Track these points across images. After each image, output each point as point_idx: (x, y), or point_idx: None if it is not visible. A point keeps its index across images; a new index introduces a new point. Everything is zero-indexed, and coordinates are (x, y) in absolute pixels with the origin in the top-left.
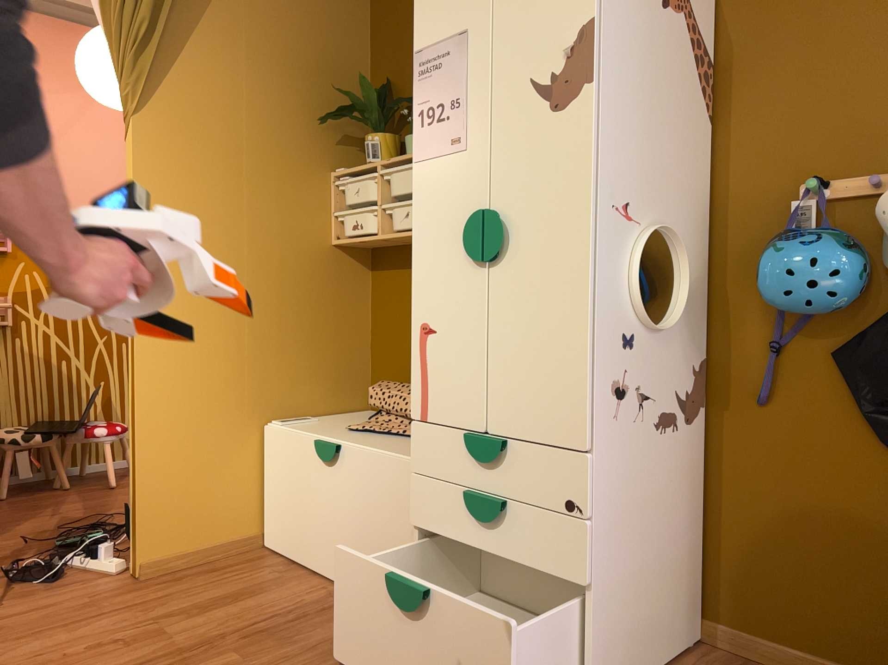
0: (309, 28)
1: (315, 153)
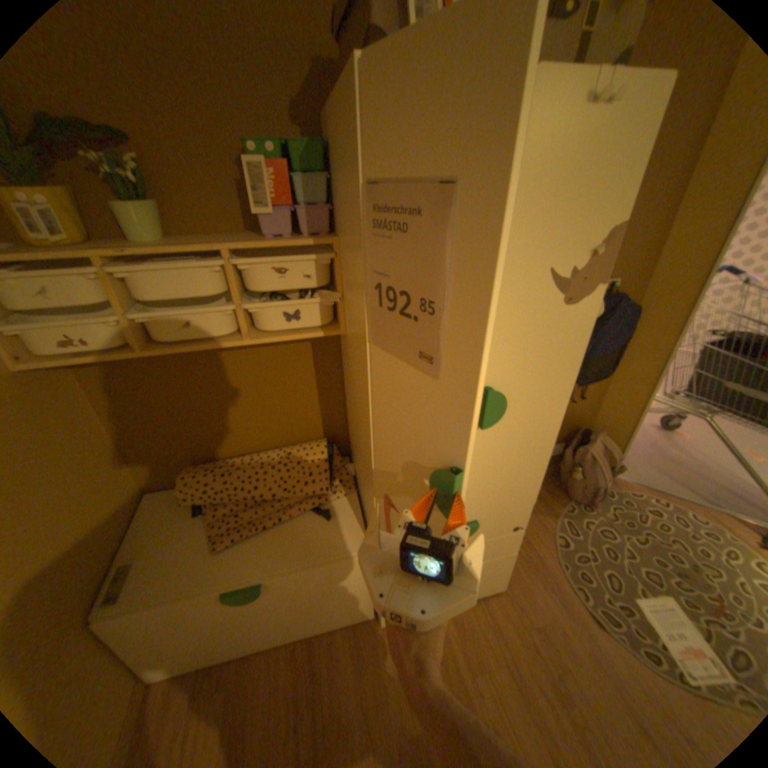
0: None
1: None
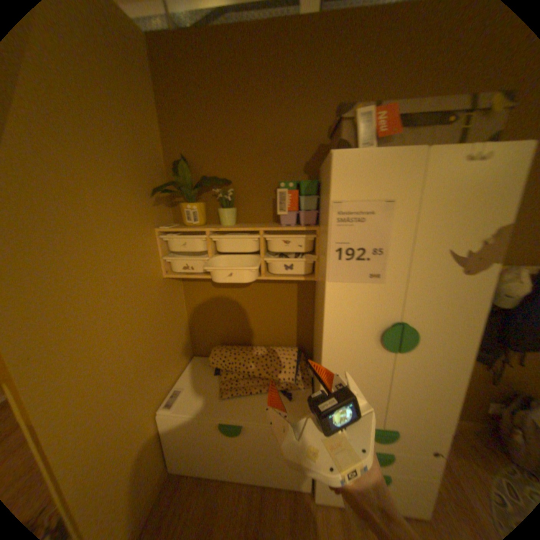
0: (118, 106)
1: (144, 217)
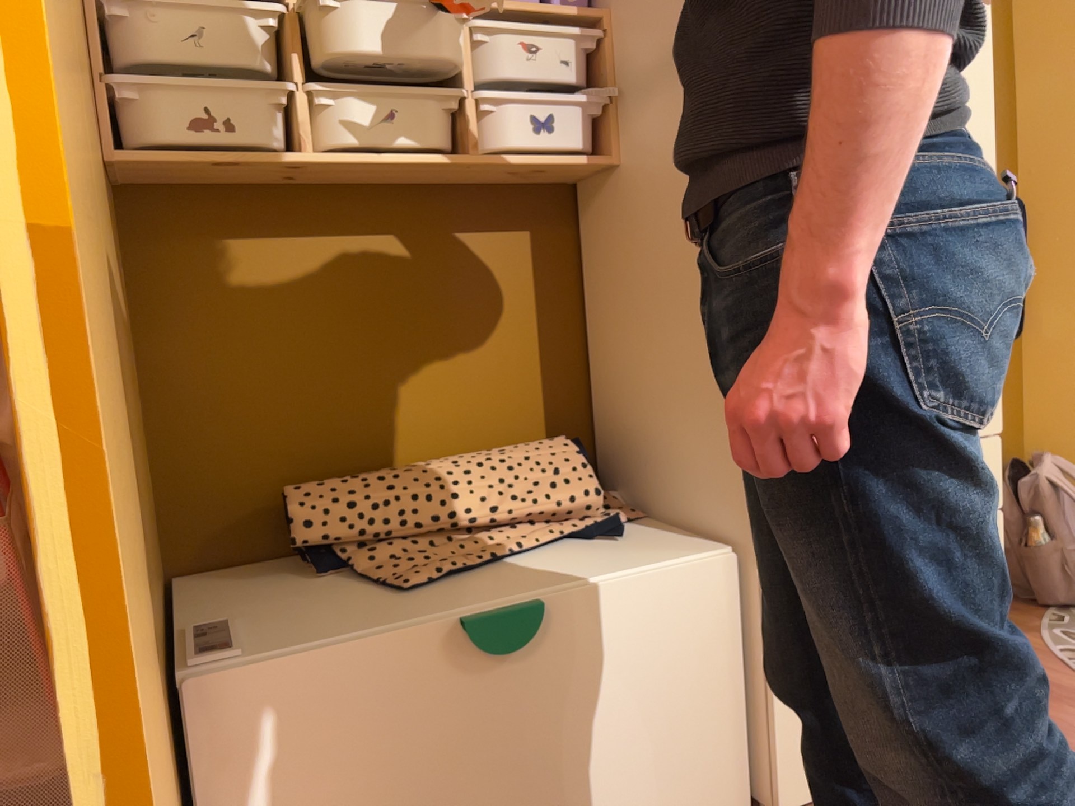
0: None
1: None
